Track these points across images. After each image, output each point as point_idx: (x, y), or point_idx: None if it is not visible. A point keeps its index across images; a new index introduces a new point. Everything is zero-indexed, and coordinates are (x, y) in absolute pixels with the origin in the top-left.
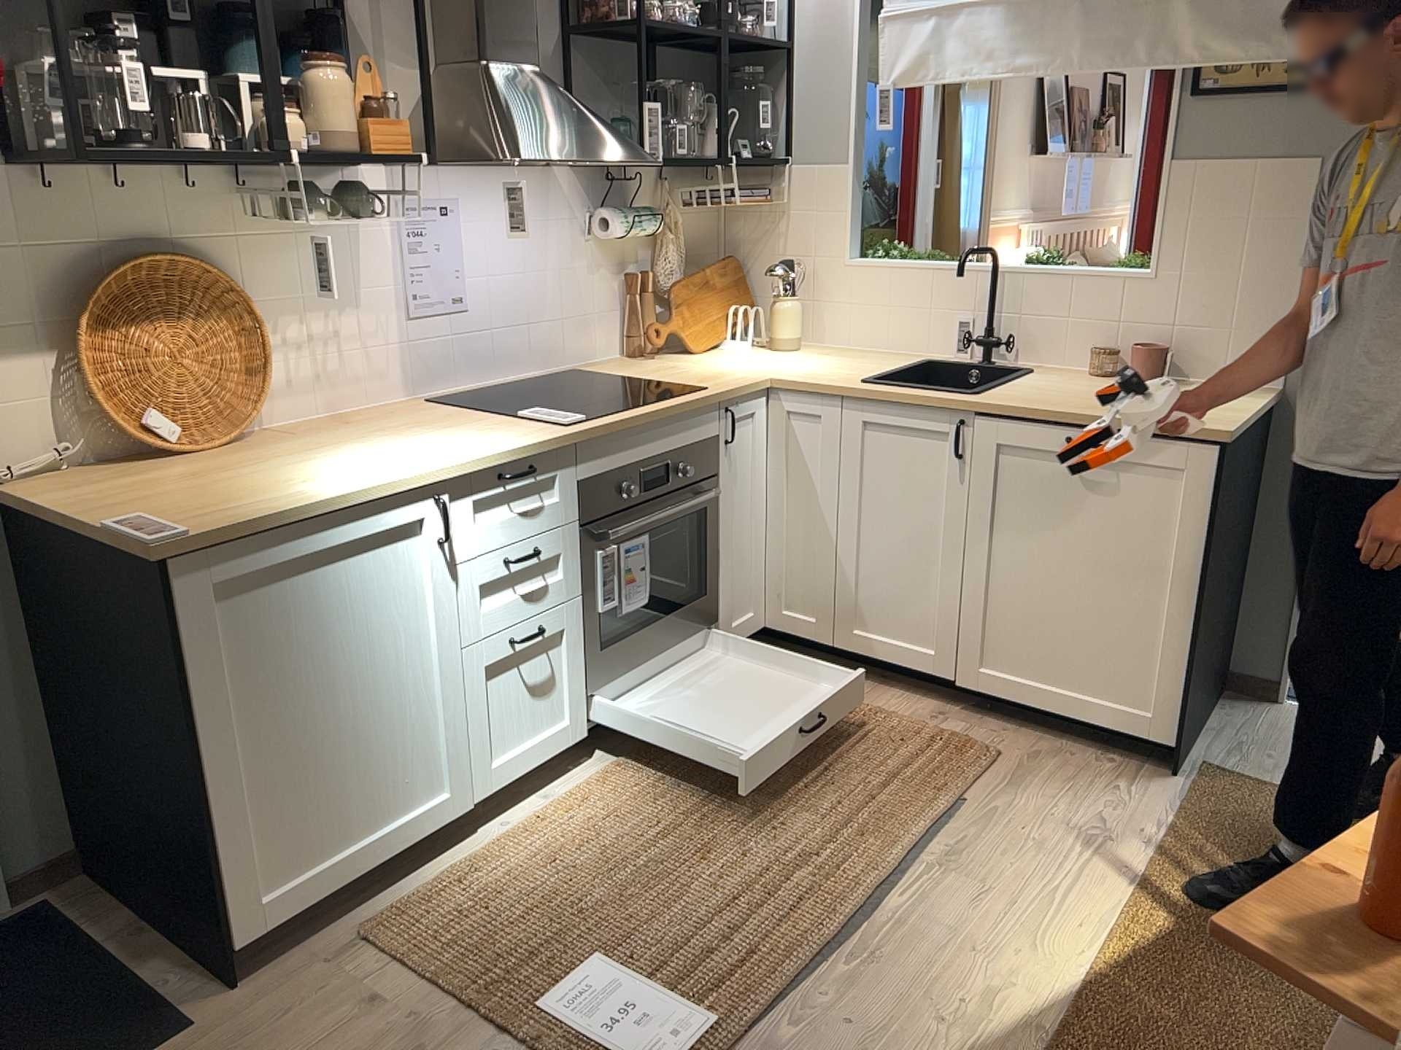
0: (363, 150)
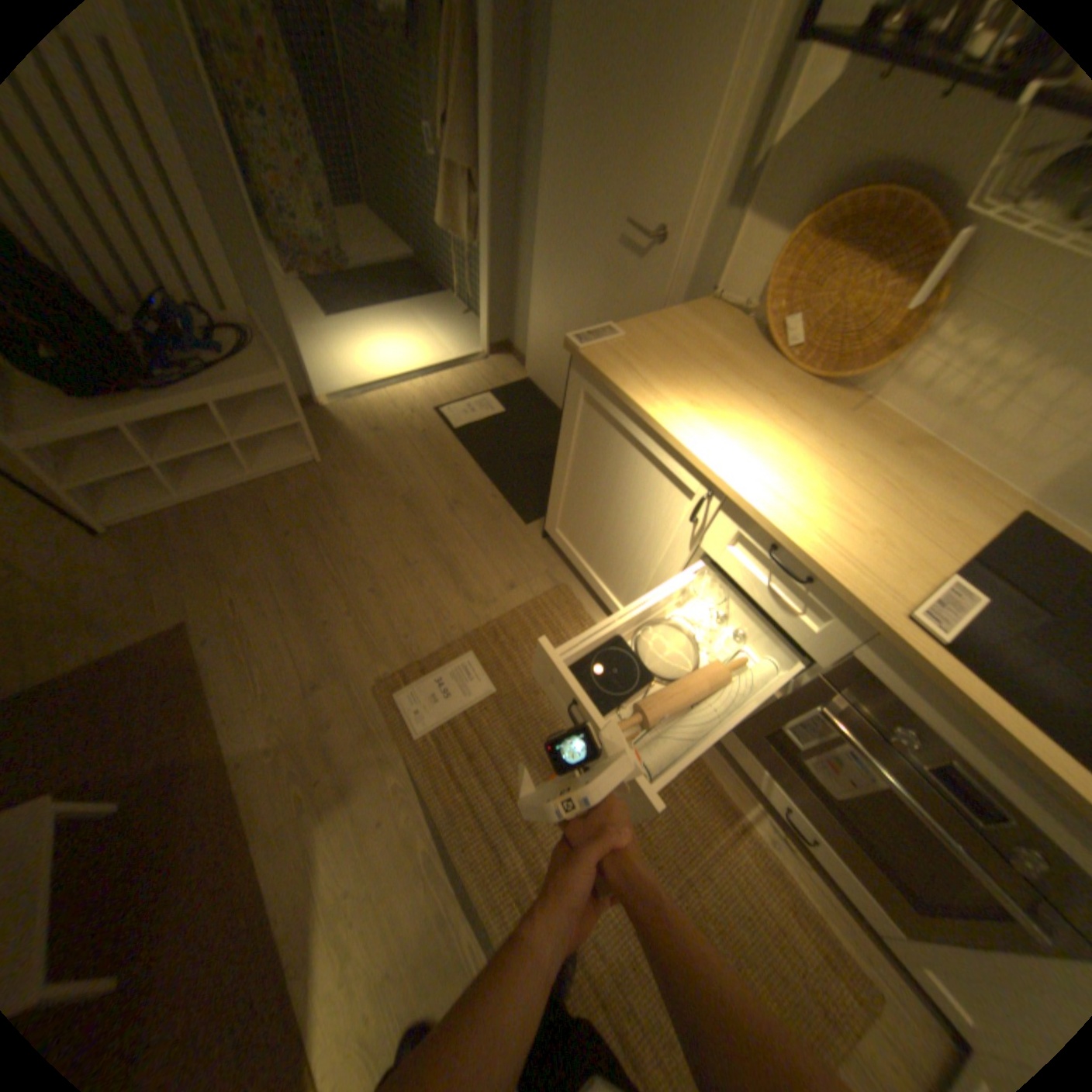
0: None
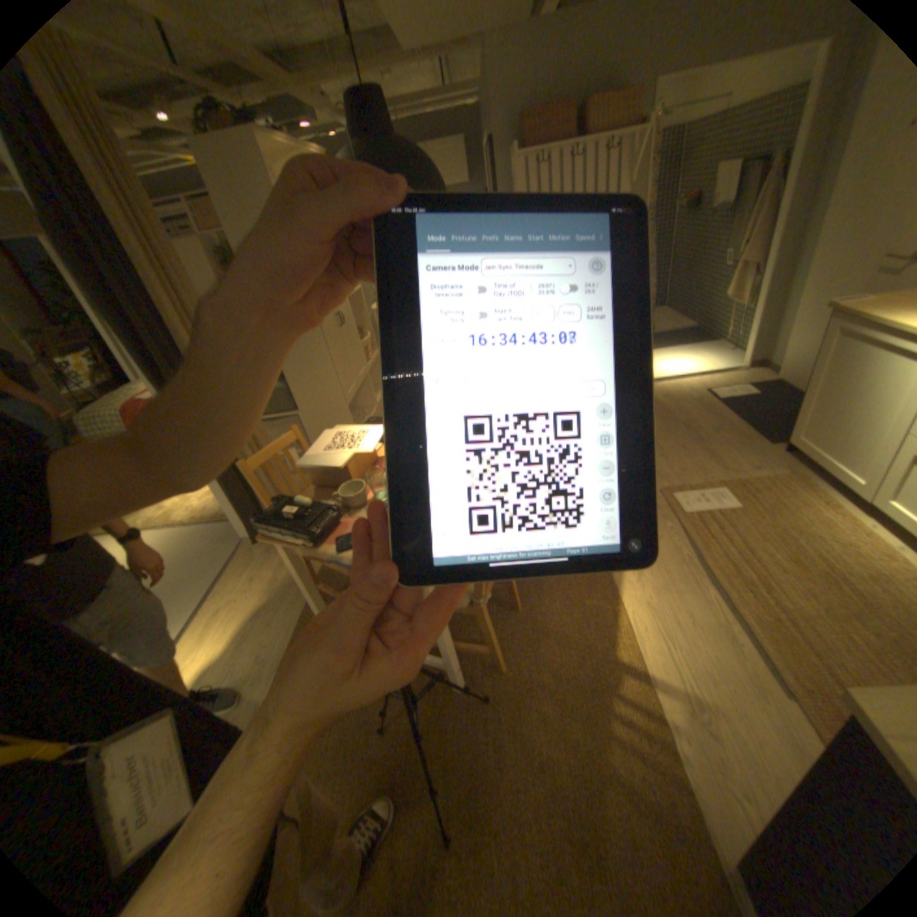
0: None
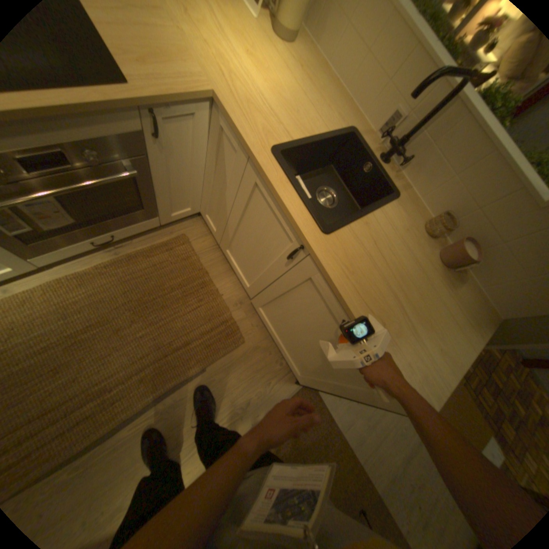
0: None
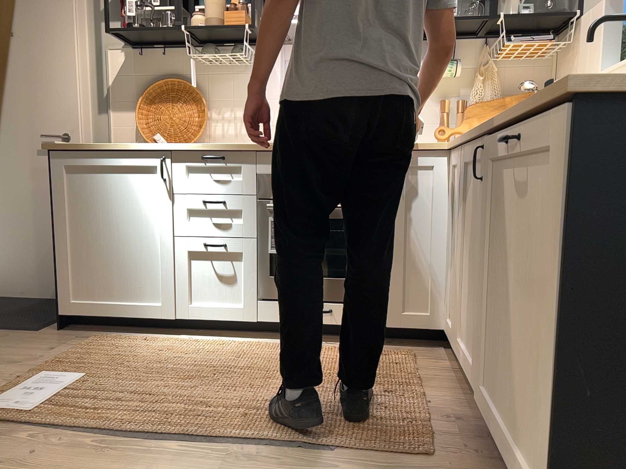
0: (221, 25)
